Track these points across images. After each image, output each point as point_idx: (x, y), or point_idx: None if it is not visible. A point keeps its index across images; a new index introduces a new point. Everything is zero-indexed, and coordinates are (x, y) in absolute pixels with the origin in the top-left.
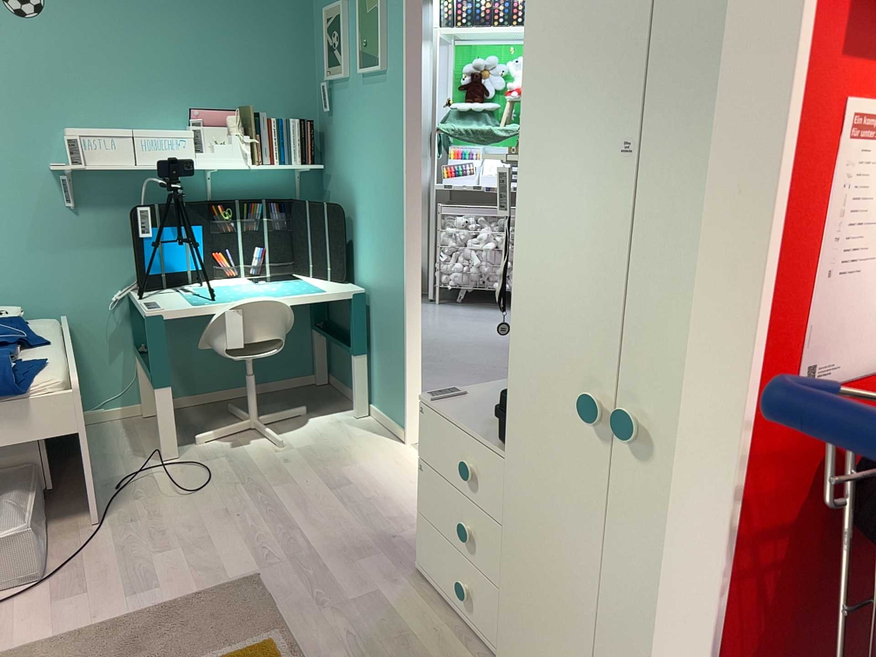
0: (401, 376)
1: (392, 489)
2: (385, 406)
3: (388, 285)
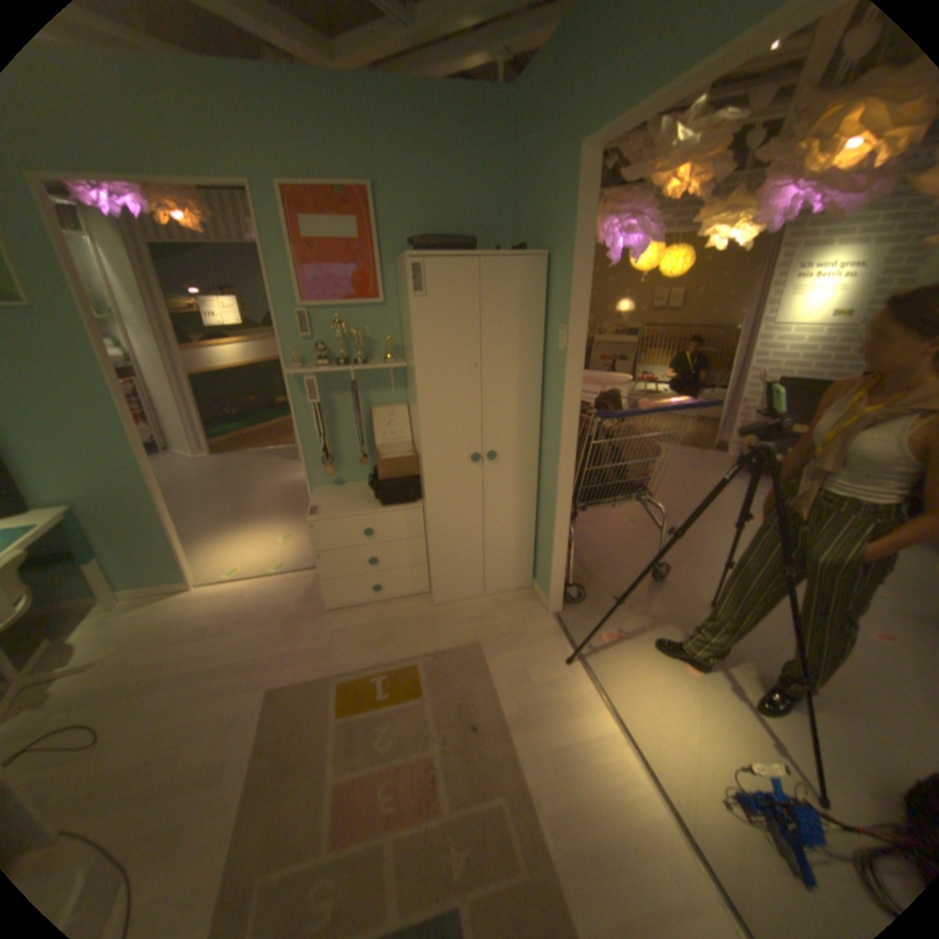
0: (161, 550)
1: (238, 608)
2: (140, 583)
3: (111, 491)
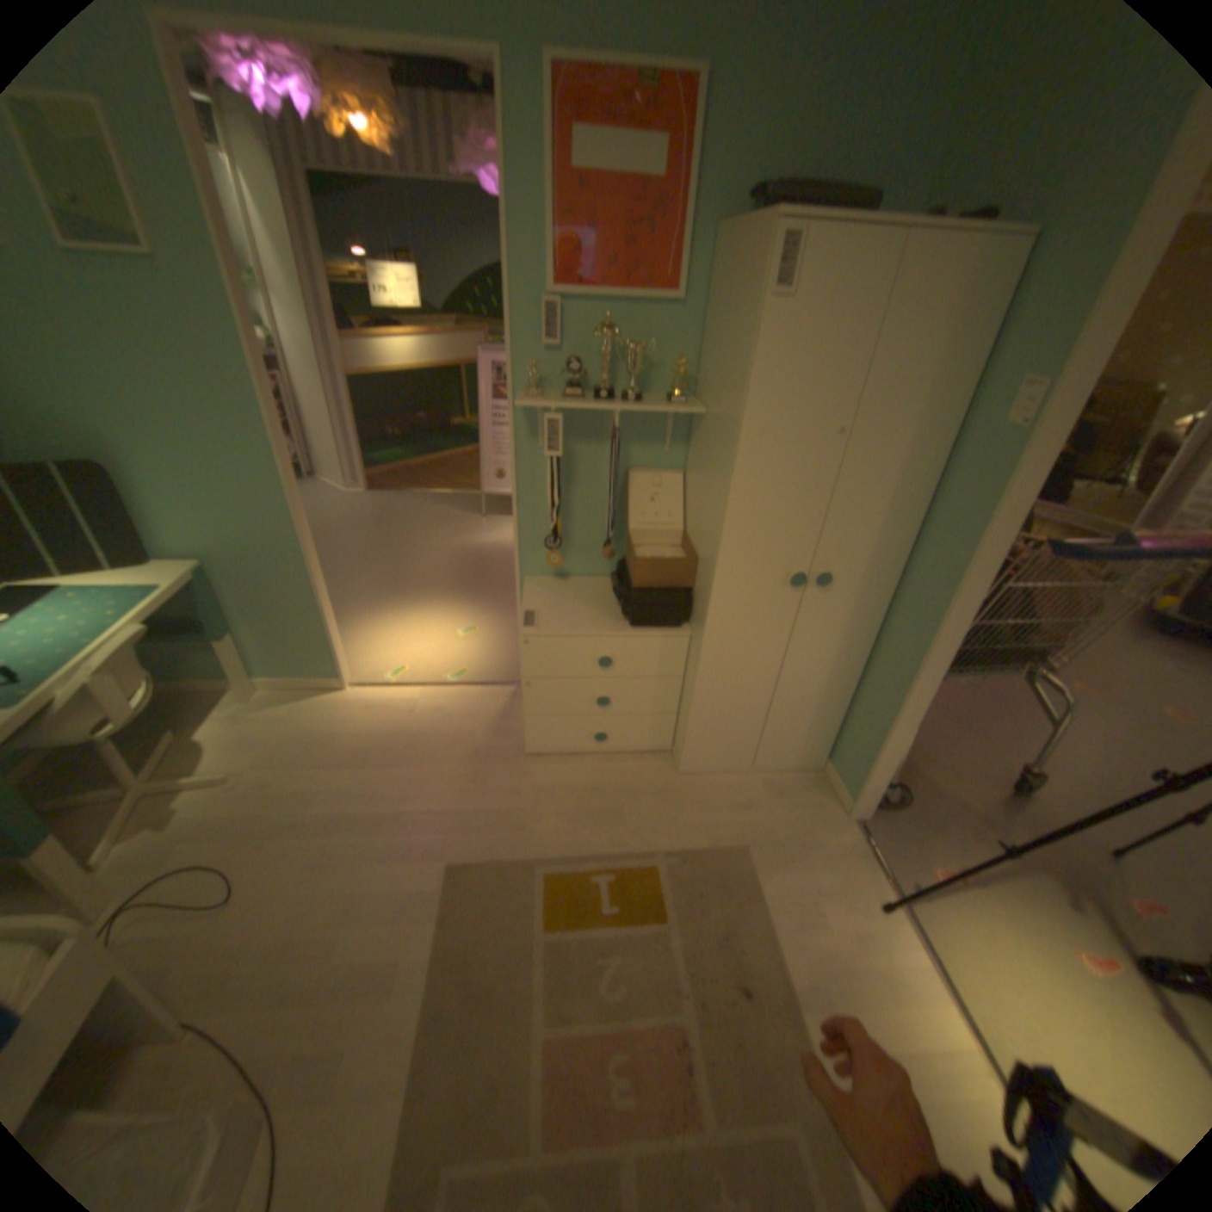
0: (314, 633)
1: (408, 728)
2: (285, 671)
3: (255, 547)
